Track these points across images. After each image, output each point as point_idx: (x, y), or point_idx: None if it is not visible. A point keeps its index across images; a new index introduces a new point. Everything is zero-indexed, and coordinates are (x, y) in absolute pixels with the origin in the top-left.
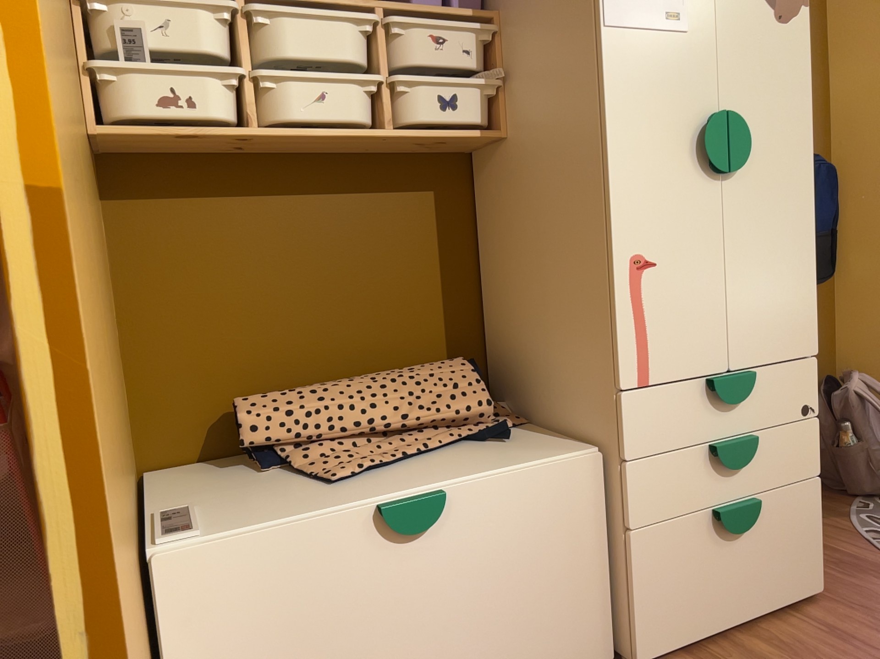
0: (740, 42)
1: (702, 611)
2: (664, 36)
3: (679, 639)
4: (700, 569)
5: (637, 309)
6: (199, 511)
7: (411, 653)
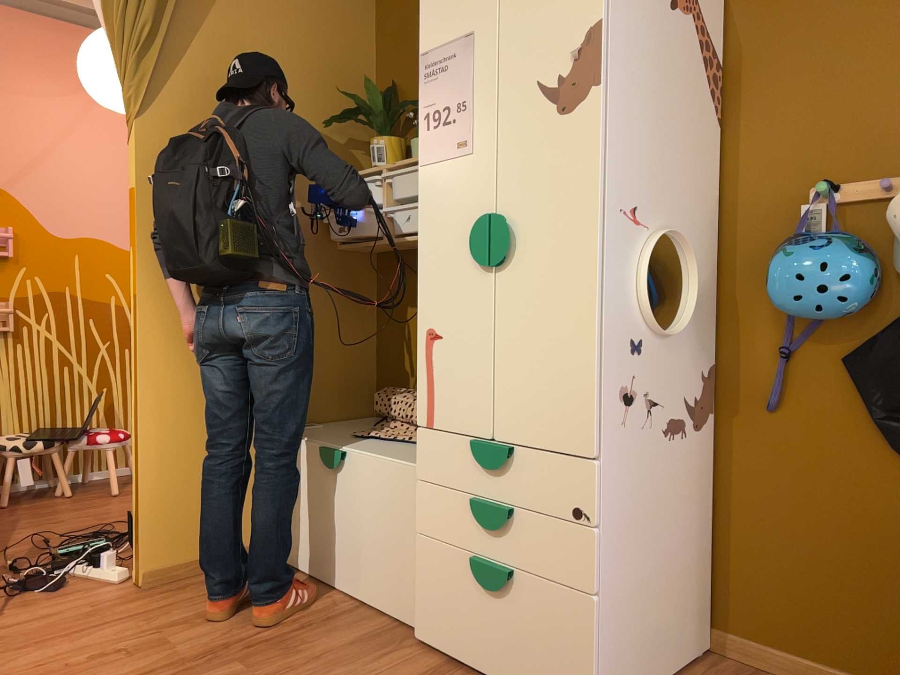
0: (518, 147)
1: (461, 637)
2: (455, 161)
3: (442, 645)
4: (461, 600)
5: (427, 368)
6: (314, 427)
7: (329, 535)
